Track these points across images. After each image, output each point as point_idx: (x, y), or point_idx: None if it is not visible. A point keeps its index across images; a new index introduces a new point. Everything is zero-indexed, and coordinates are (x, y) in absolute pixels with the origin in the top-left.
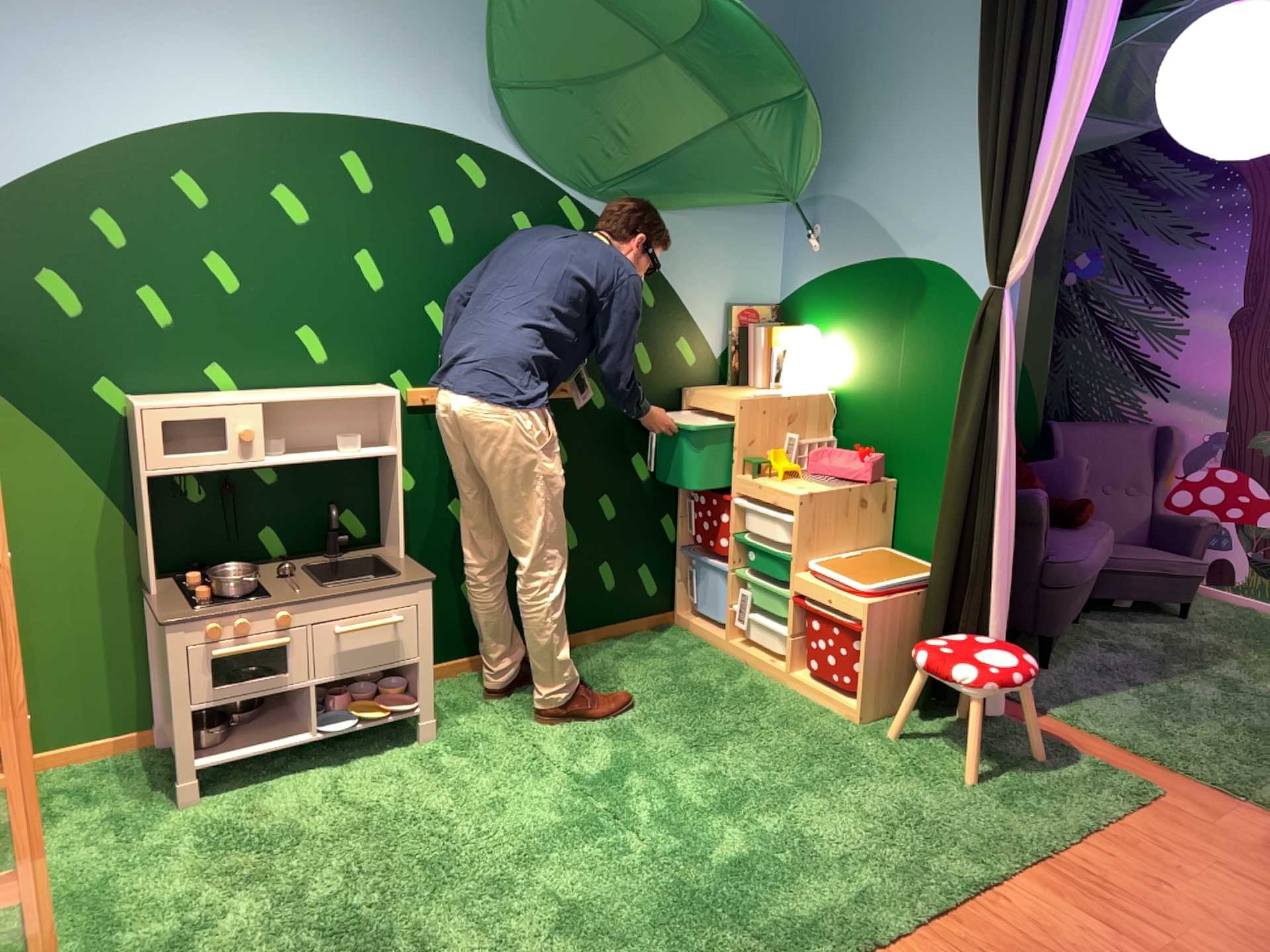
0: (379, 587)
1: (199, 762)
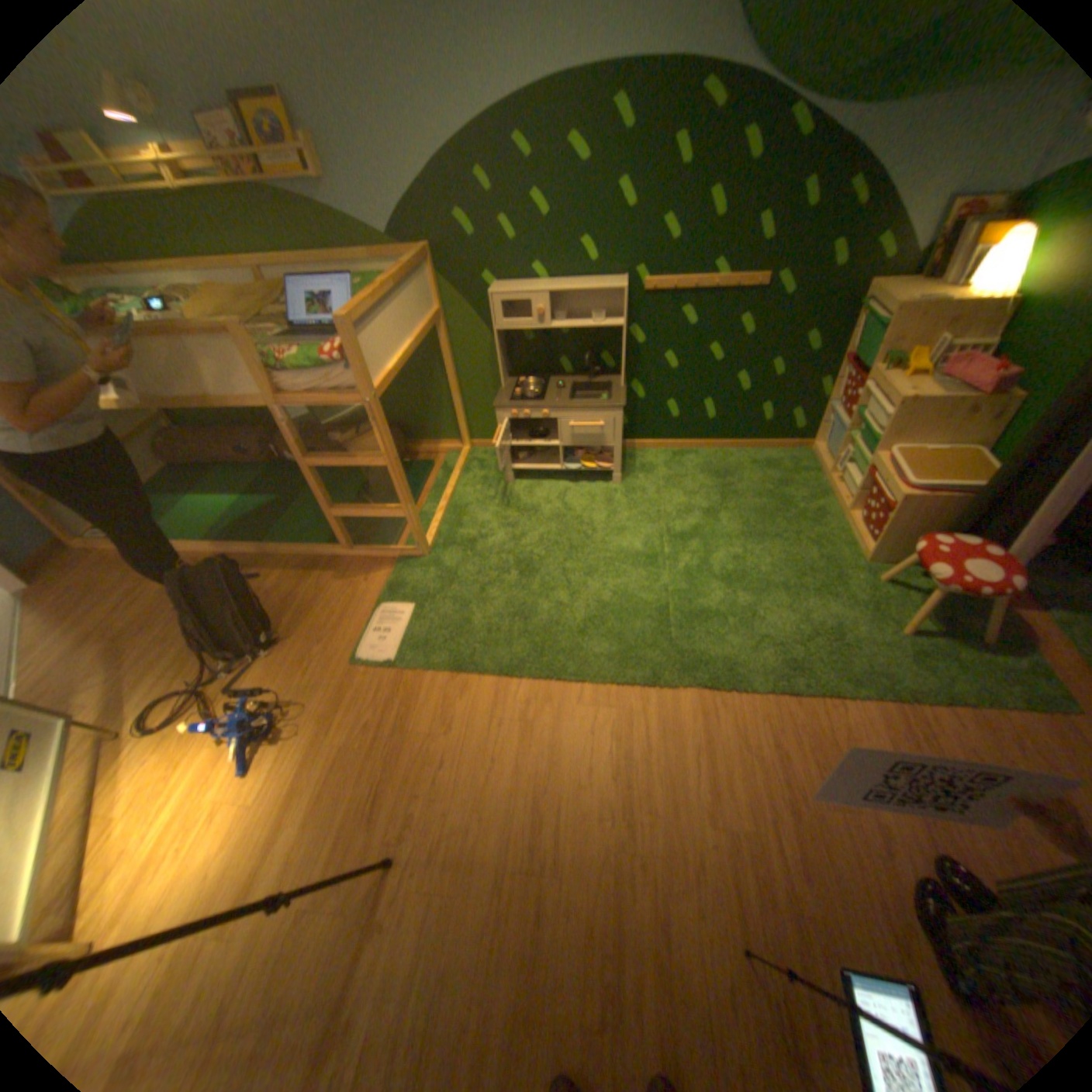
0: (592, 407)
1: (513, 467)
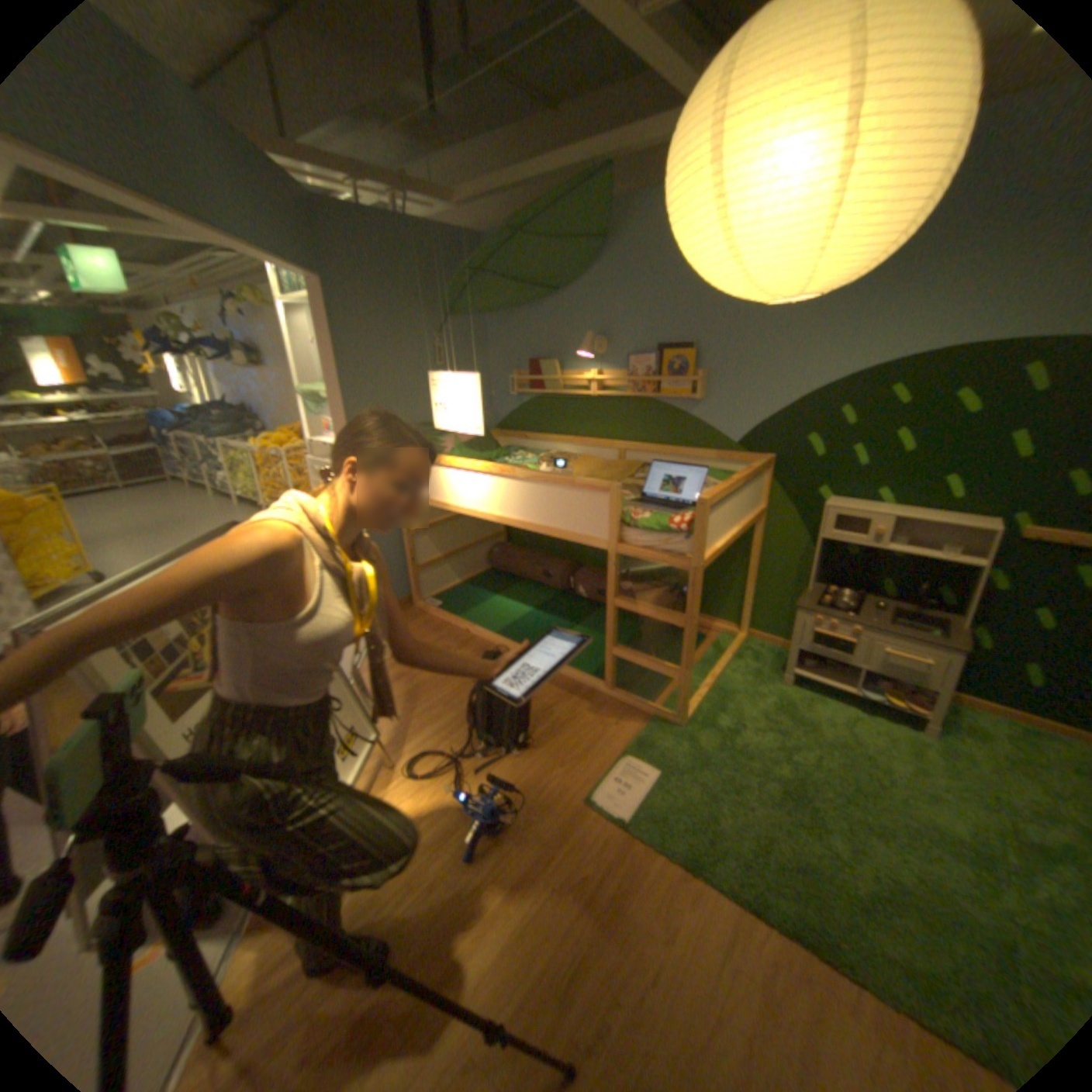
0: (924, 641)
1: (796, 672)
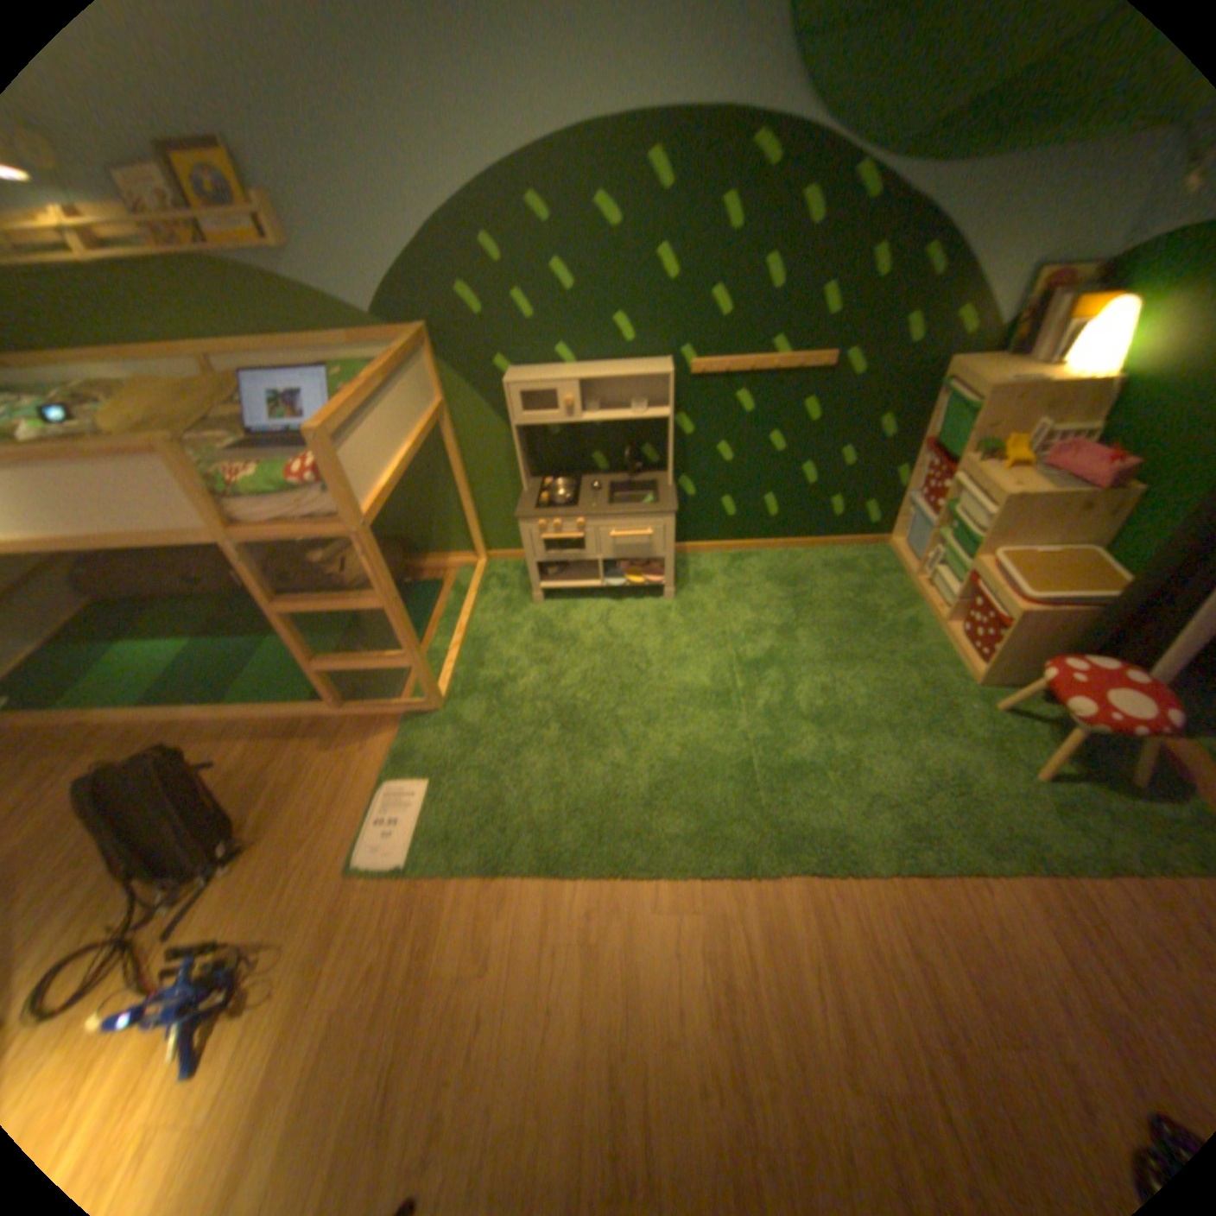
0: (639, 513)
1: (543, 585)
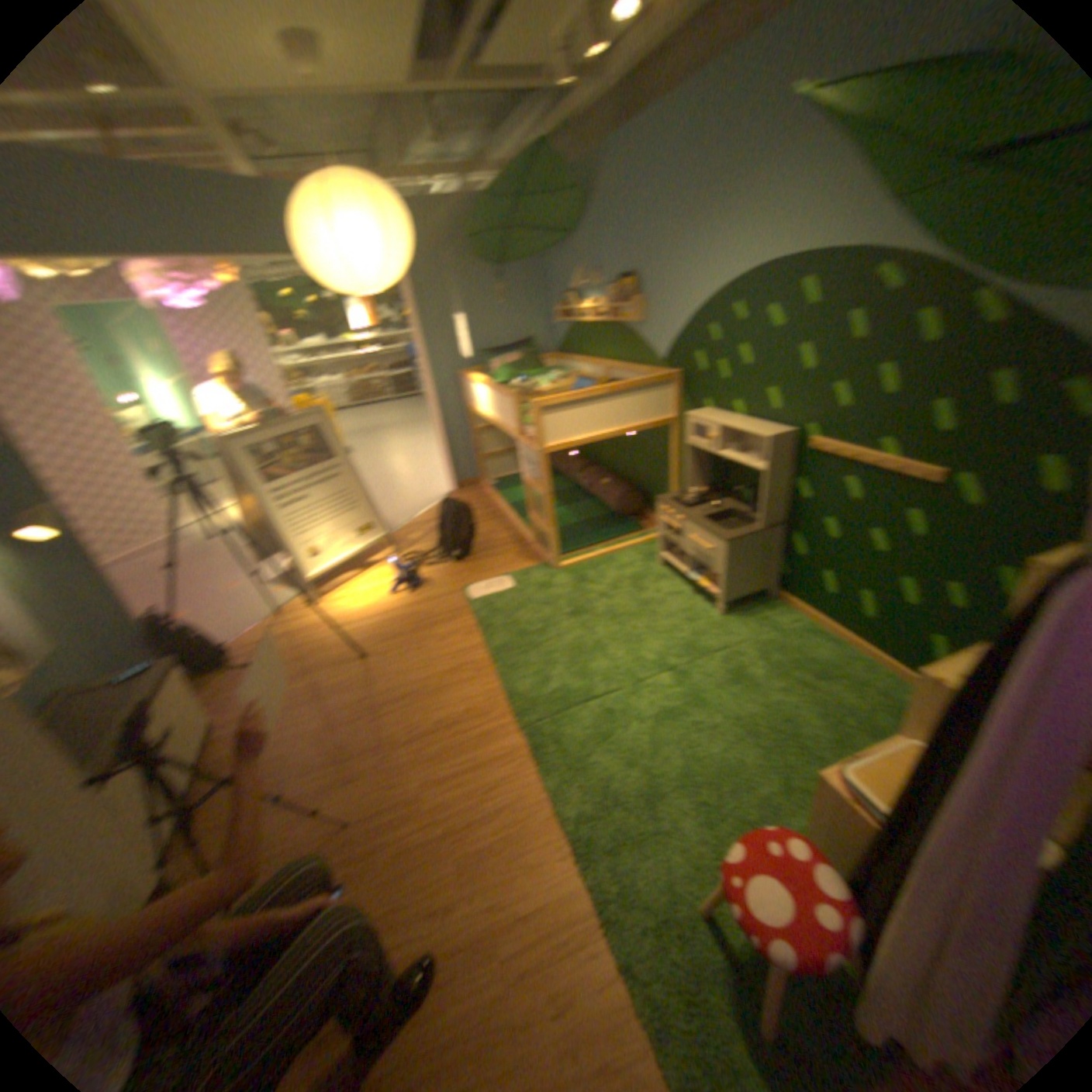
0: (708, 529)
1: (665, 554)
